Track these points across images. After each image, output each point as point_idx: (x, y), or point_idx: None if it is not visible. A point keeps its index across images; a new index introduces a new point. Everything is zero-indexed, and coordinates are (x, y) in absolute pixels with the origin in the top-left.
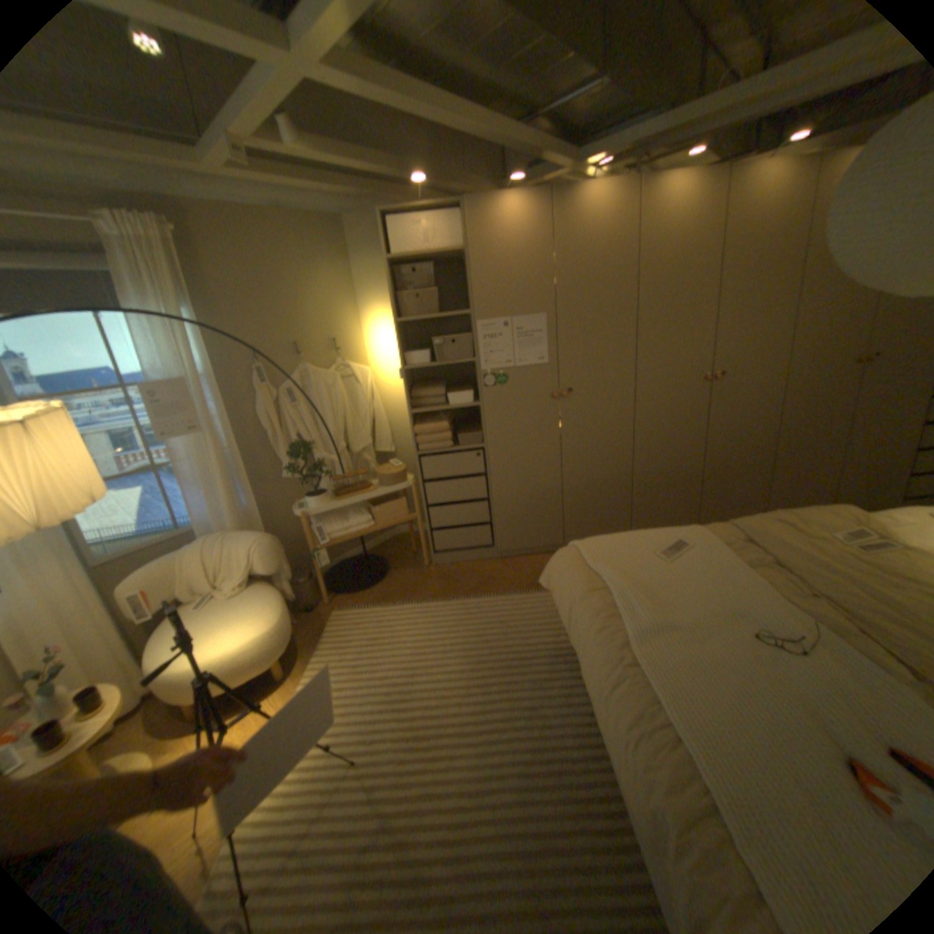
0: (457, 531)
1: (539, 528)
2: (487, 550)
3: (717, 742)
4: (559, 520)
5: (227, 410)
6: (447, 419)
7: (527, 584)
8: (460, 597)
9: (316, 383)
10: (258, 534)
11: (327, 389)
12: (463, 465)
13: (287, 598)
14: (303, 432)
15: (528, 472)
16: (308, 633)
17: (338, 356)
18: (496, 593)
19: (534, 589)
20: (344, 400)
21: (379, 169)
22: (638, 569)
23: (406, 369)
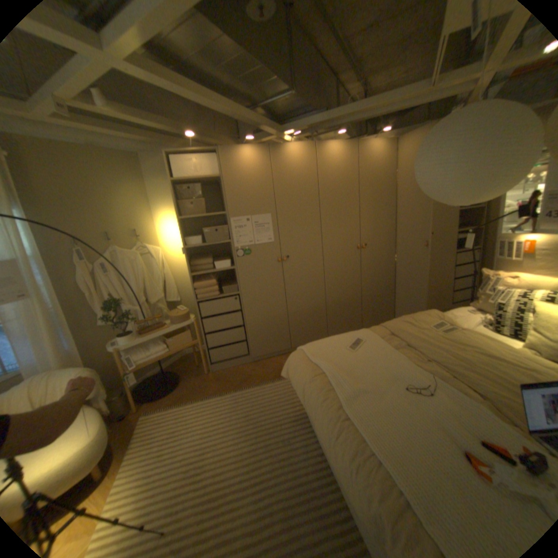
0: (225, 348)
1: (276, 340)
2: (245, 358)
3: (400, 458)
4: (287, 334)
5: (52, 281)
6: (214, 278)
7: (272, 376)
8: (230, 391)
9: (122, 259)
10: (78, 369)
11: (130, 262)
12: (226, 306)
13: (103, 414)
14: (112, 292)
15: (267, 306)
16: (121, 437)
17: (137, 241)
18: (253, 385)
19: (277, 379)
20: (143, 269)
21: (163, 127)
22: (339, 358)
23: (186, 248)
